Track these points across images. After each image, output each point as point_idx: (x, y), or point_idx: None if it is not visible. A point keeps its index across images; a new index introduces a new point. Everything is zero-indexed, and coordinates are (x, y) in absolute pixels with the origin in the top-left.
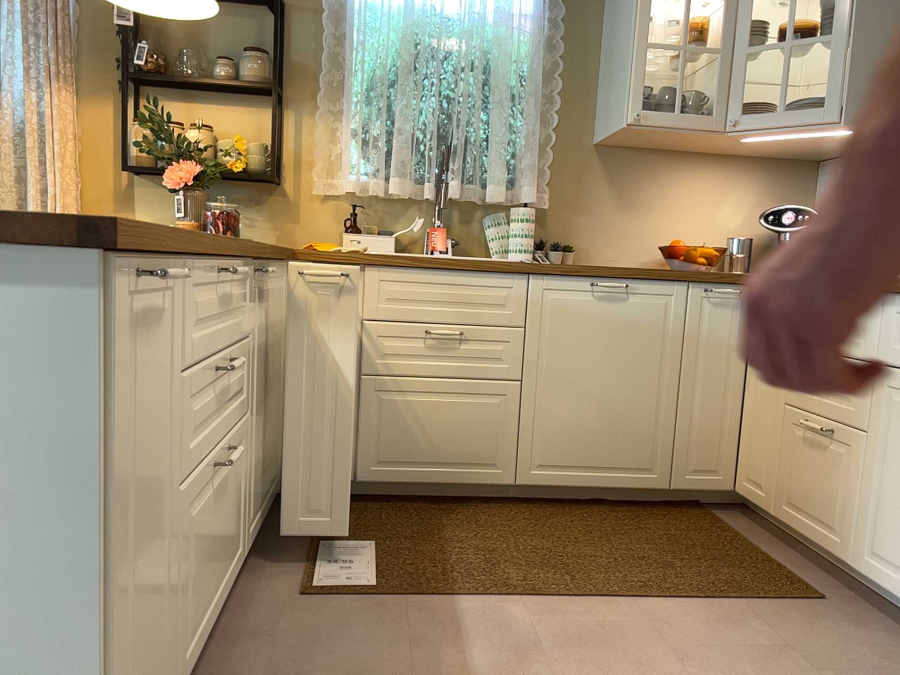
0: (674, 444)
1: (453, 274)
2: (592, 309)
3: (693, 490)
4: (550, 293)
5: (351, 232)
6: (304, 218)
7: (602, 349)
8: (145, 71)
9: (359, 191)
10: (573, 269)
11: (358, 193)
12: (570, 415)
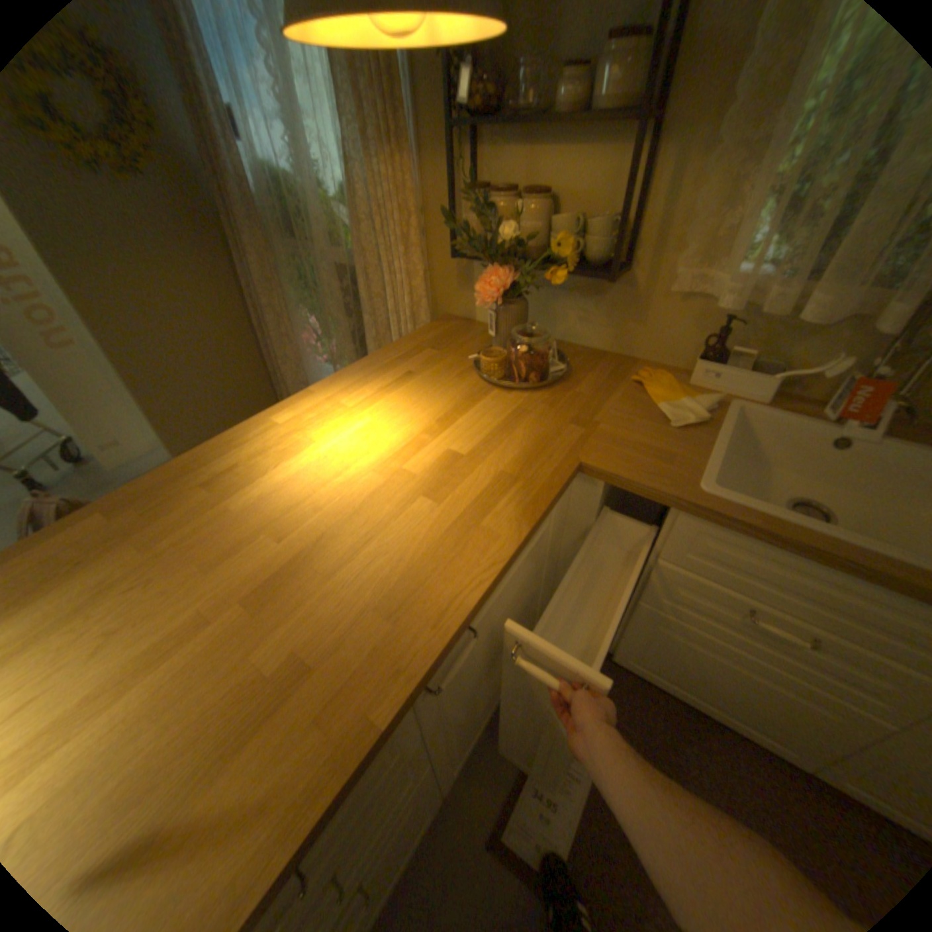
0: None
1: (851, 578)
2: None
3: None
4: None
5: (715, 350)
6: (652, 318)
7: None
8: (469, 105)
9: (746, 302)
10: None
11: (746, 296)
12: None
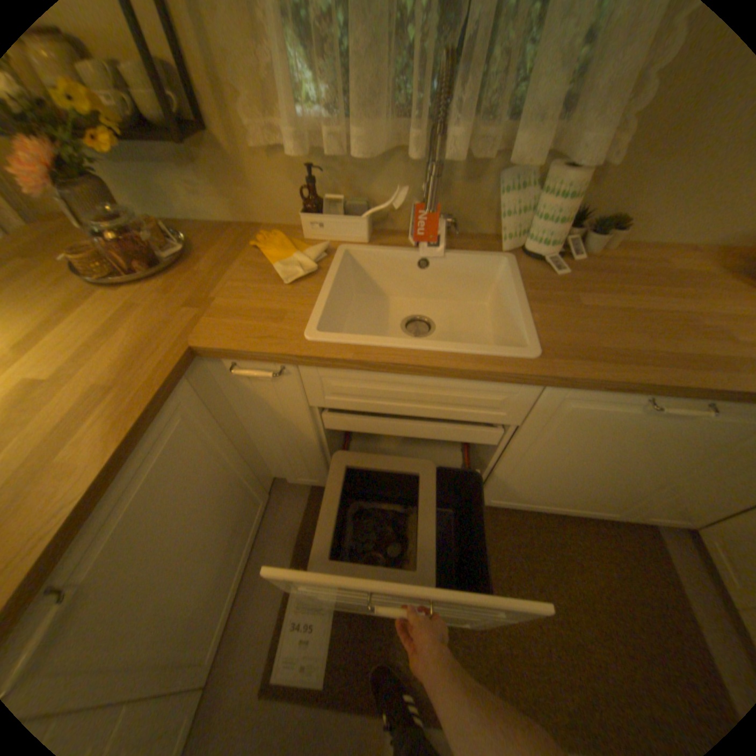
0: (655, 507)
1: (427, 377)
2: (631, 421)
3: (652, 524)
4: (574, 403)
5: (314, 201)
6: (250, 179)
7: (618, 452)
8: None
9: (309, 146)
10: (632, 388)
11: (311, 141)
12: (546, 483)
